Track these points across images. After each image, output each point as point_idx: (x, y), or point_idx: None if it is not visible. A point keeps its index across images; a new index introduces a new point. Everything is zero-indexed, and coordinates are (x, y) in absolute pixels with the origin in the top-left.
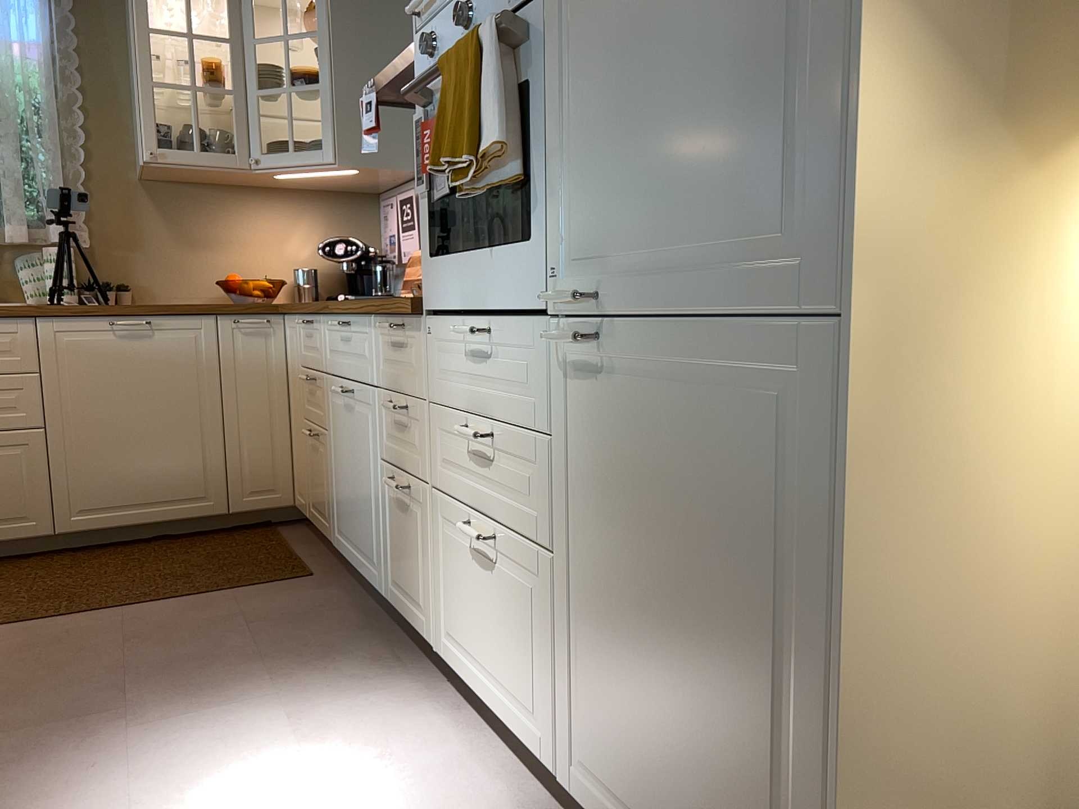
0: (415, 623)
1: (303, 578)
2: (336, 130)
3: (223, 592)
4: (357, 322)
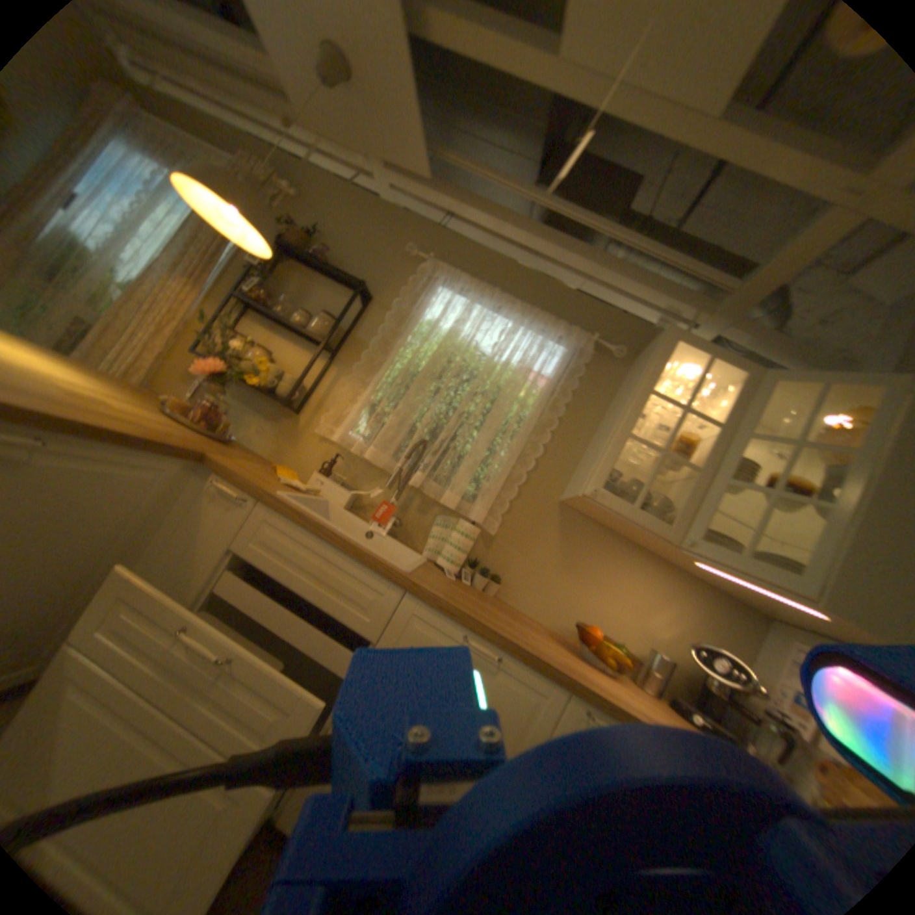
0: None
1: None
2: (836, 567)
3: None
4: None
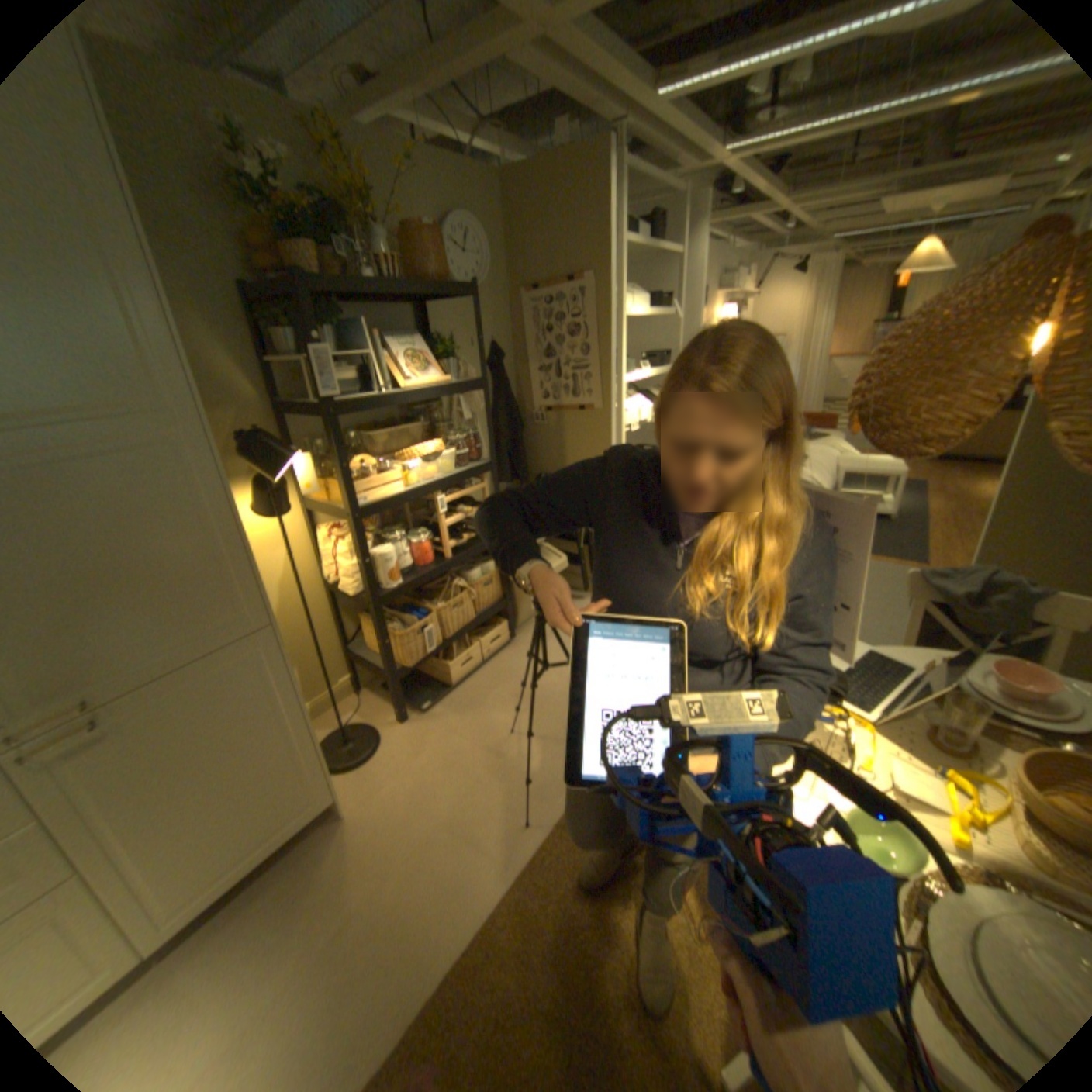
0: None
1: None
2: None
3: None
4: None
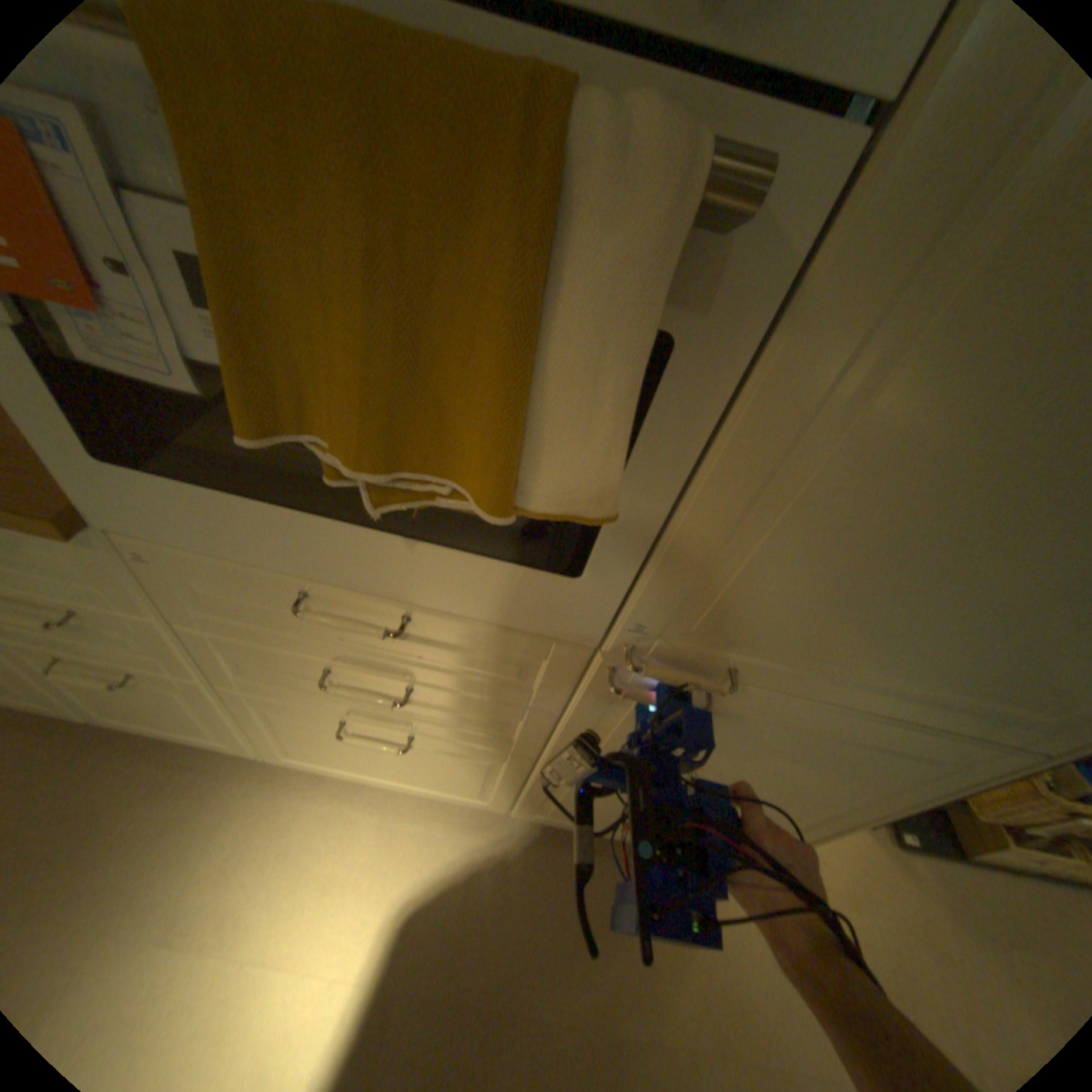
0: (192, 743)
1: None
2: None
3: None
4: None
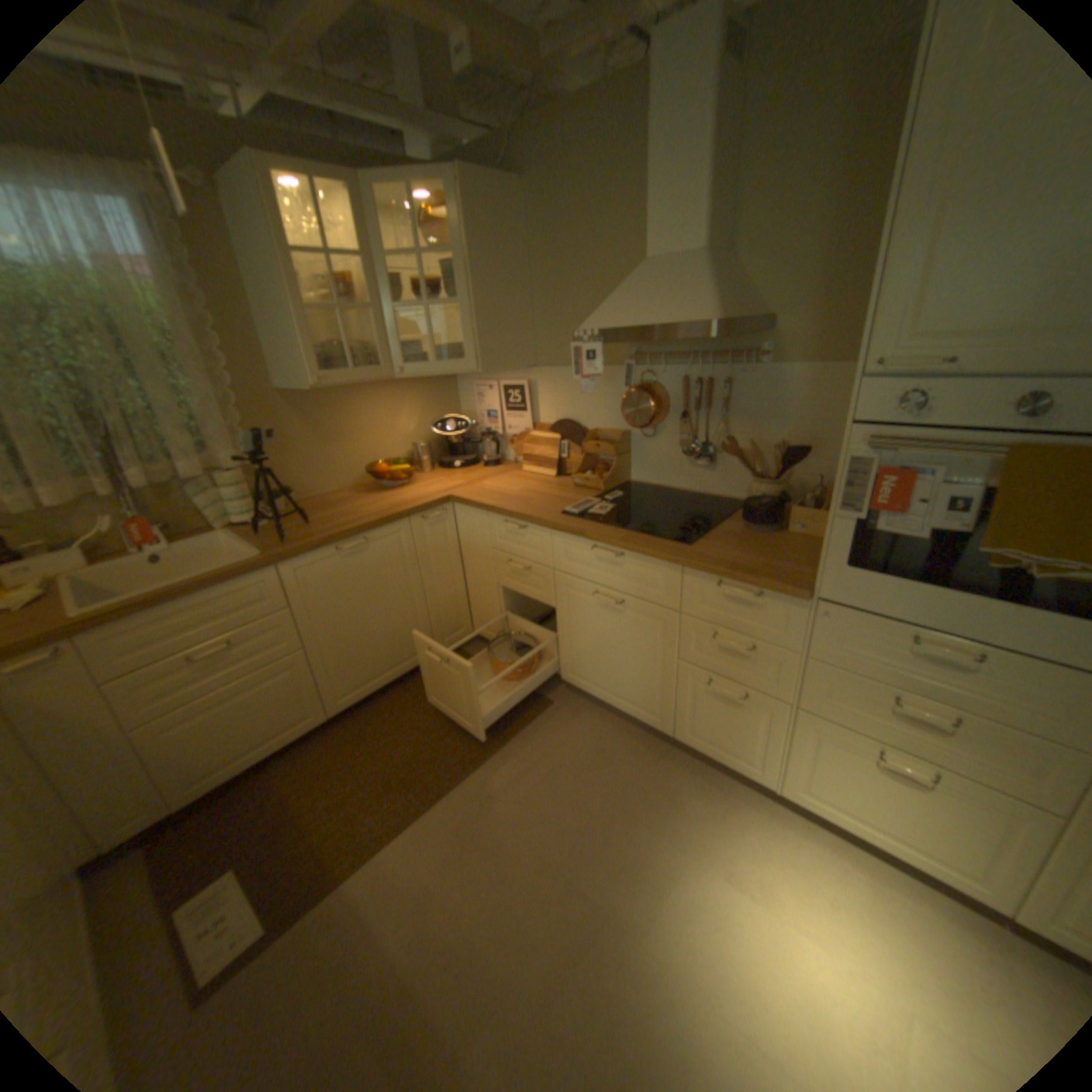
0: (736, 766)
1: (549, 707)
2: (473, 342)
3: (512, 741)
4: (641, 559)
